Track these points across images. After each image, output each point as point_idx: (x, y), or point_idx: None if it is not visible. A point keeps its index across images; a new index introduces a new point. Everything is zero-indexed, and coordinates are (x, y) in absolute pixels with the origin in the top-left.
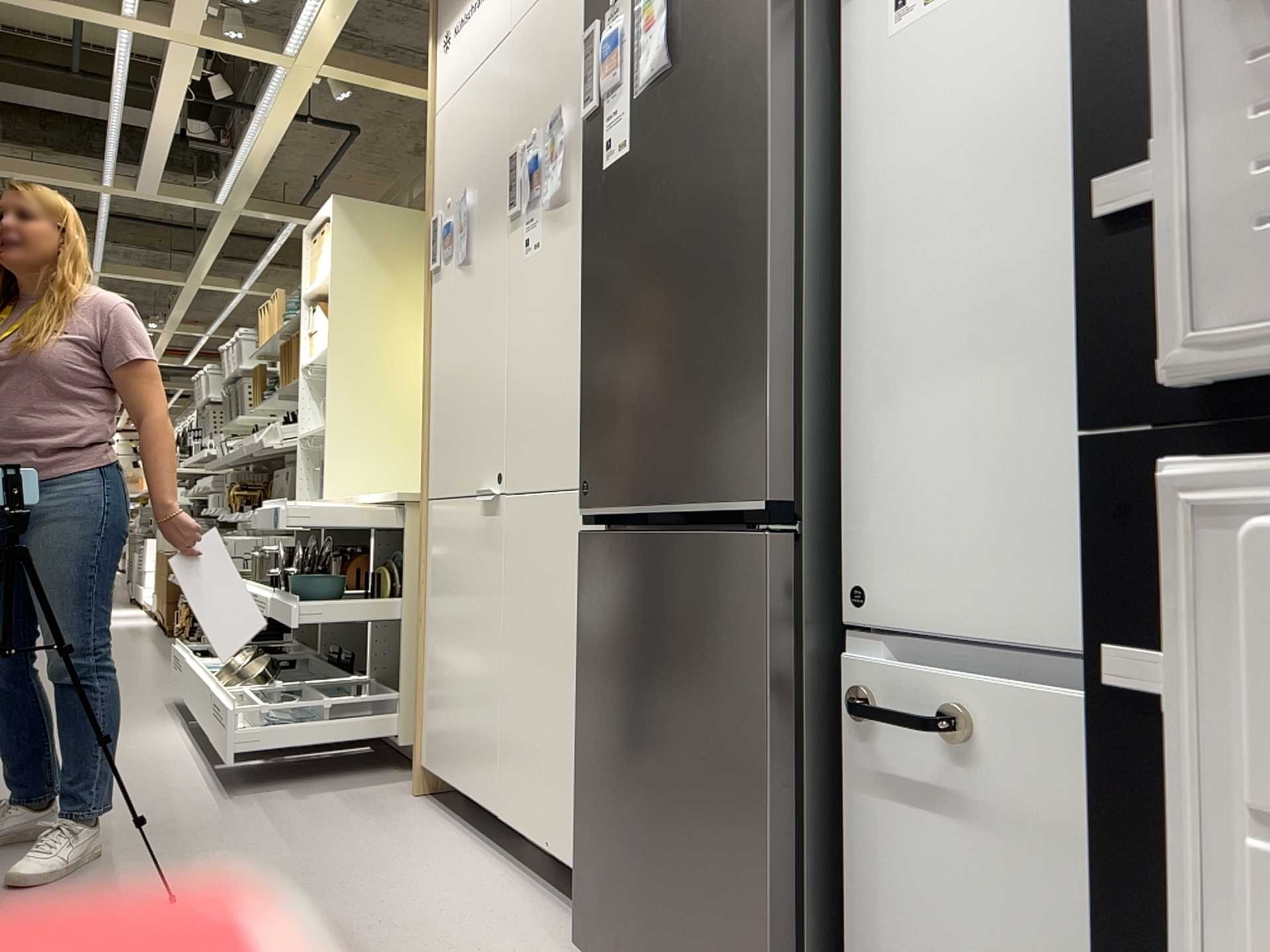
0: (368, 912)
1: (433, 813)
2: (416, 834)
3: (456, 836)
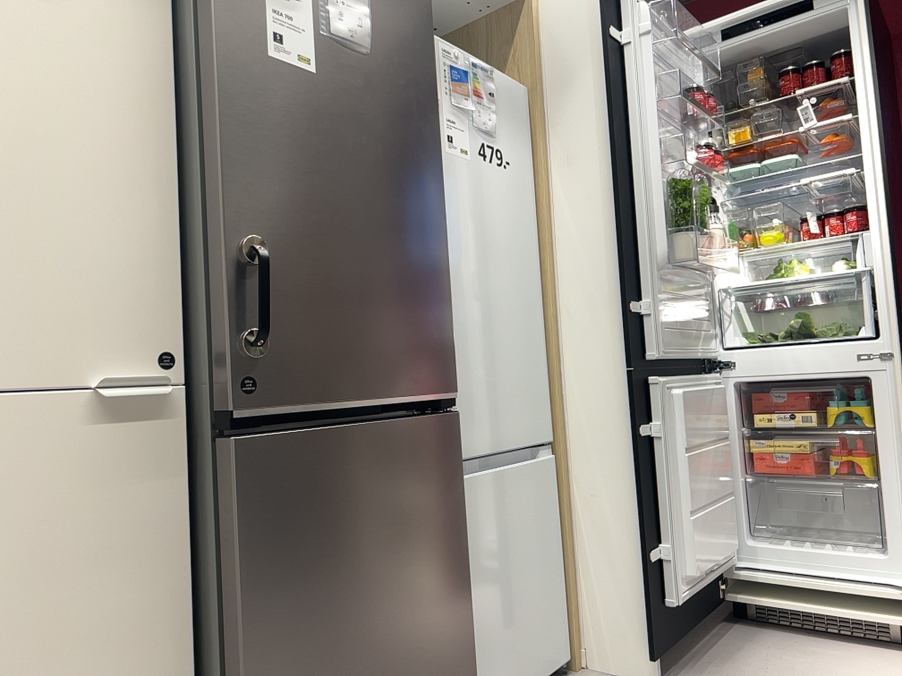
0: None
1: None
2: None
3: None
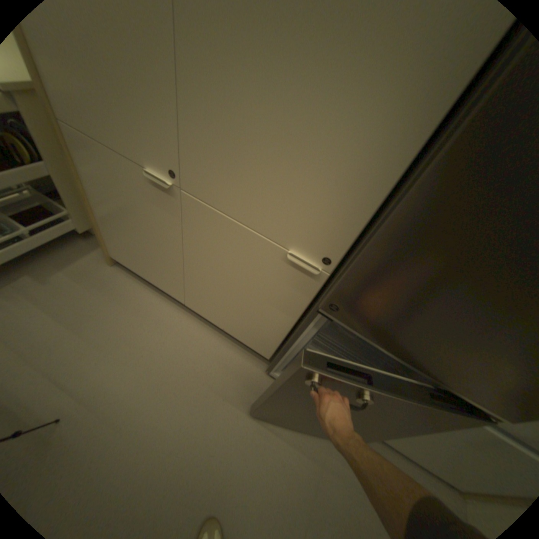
0: (162, 378)
1: (130, 280)
2: (136, 302)
3: (156, 299)
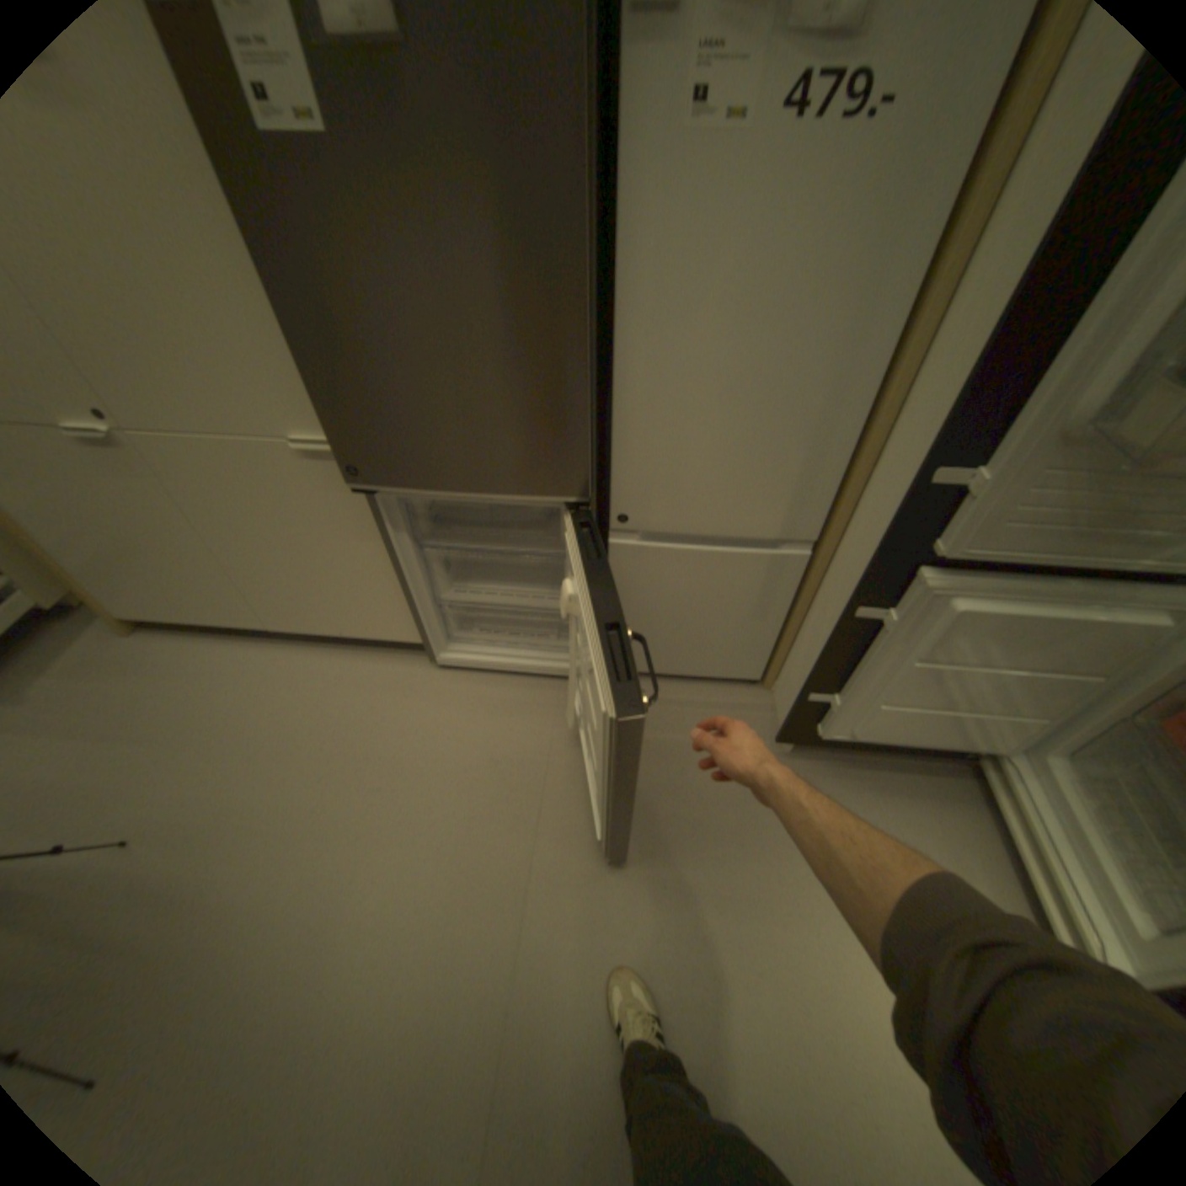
0: (268, 737)
1: (168, 641)
2: (190, 665)
3: (222, 648)
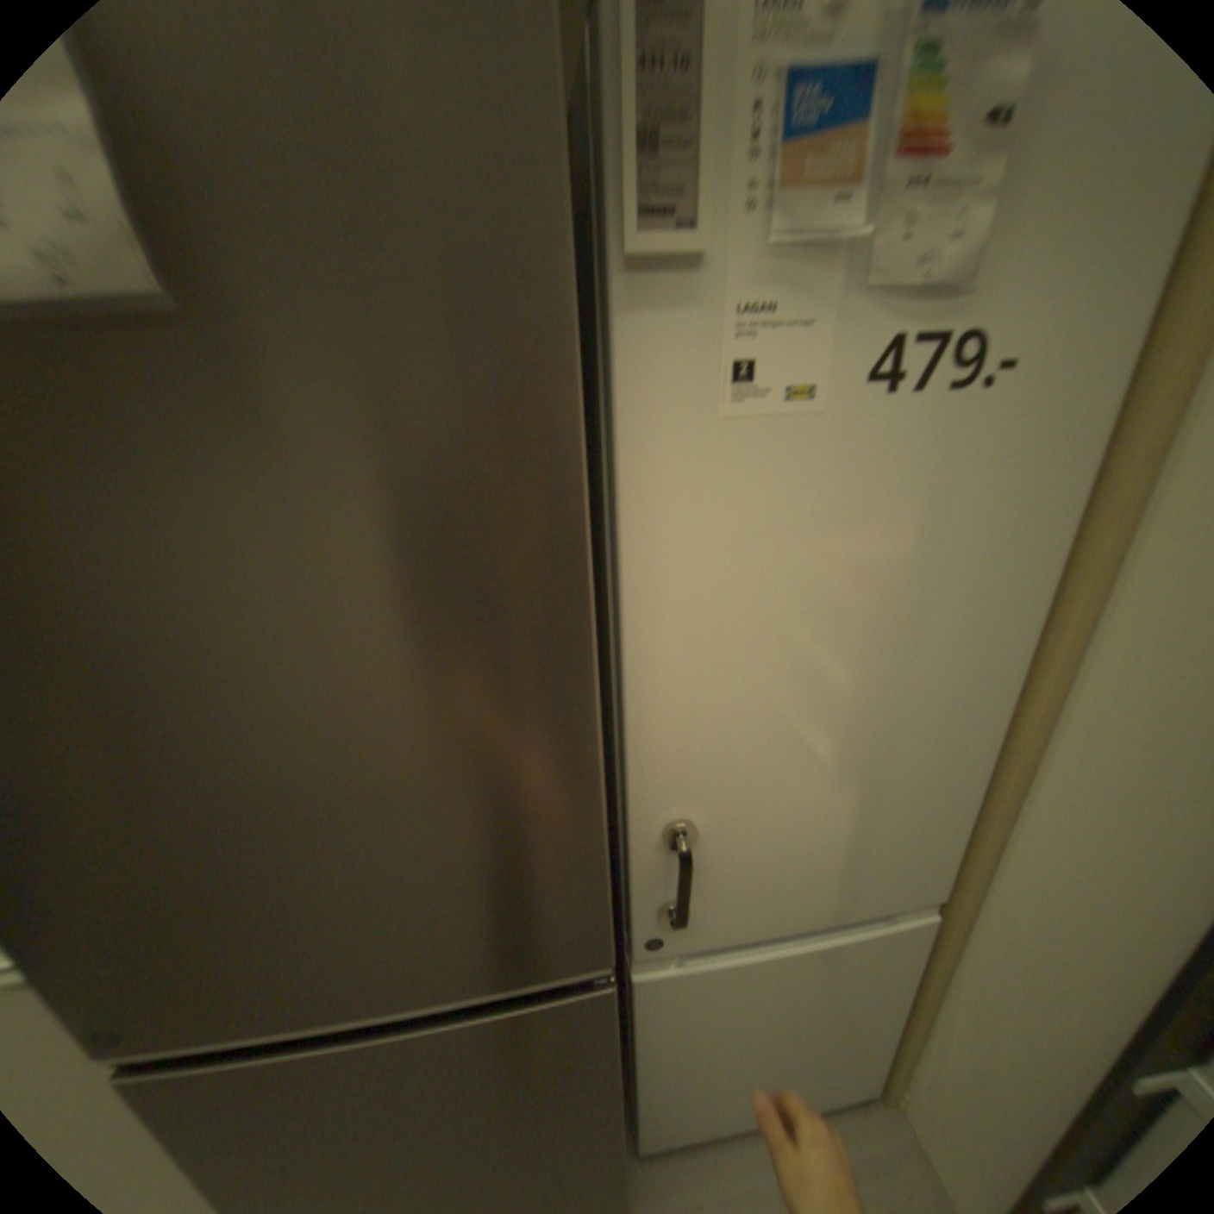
0: None
1: None
2: None
3: None
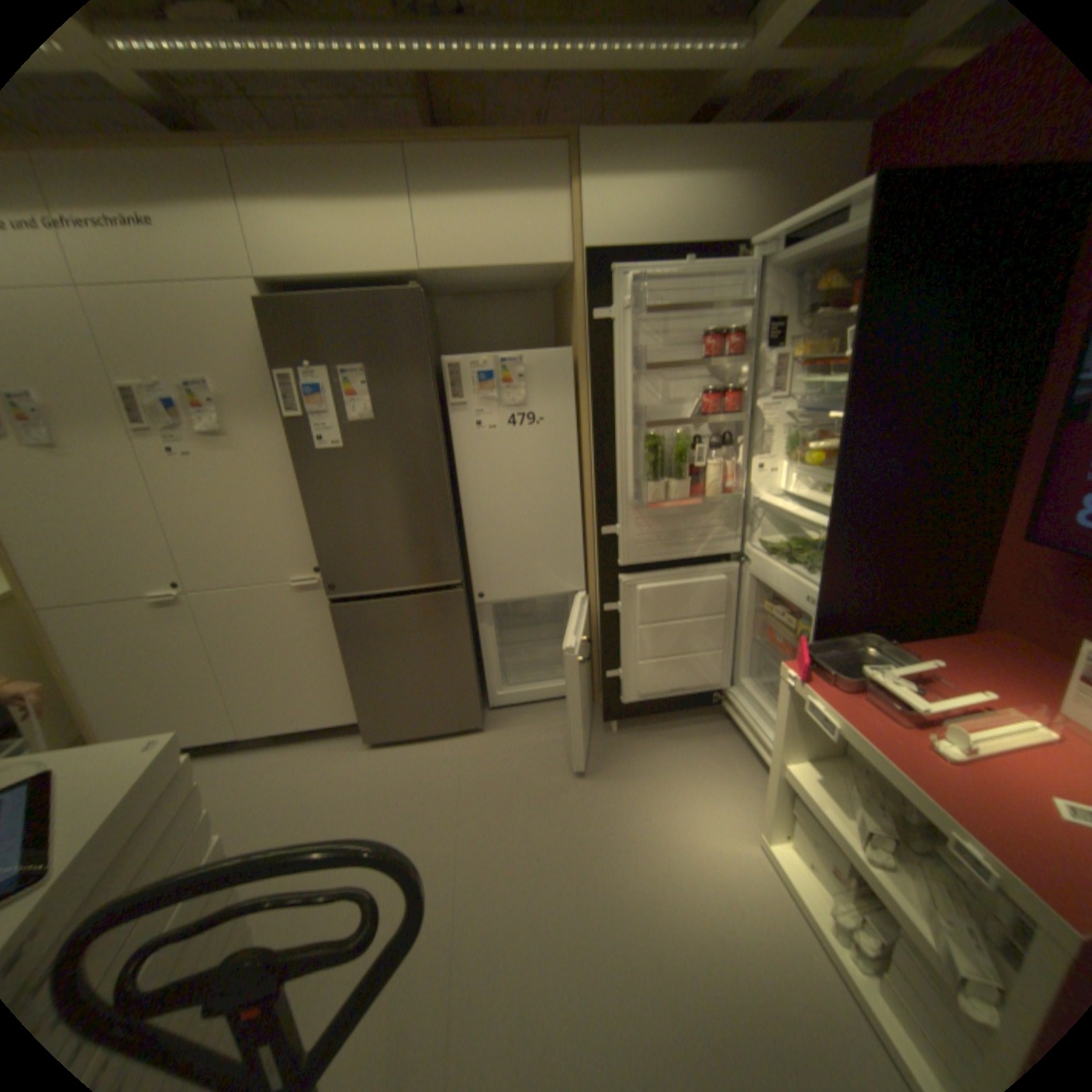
0: (243, 810)
1: None
2: None
3: (195, 766)
